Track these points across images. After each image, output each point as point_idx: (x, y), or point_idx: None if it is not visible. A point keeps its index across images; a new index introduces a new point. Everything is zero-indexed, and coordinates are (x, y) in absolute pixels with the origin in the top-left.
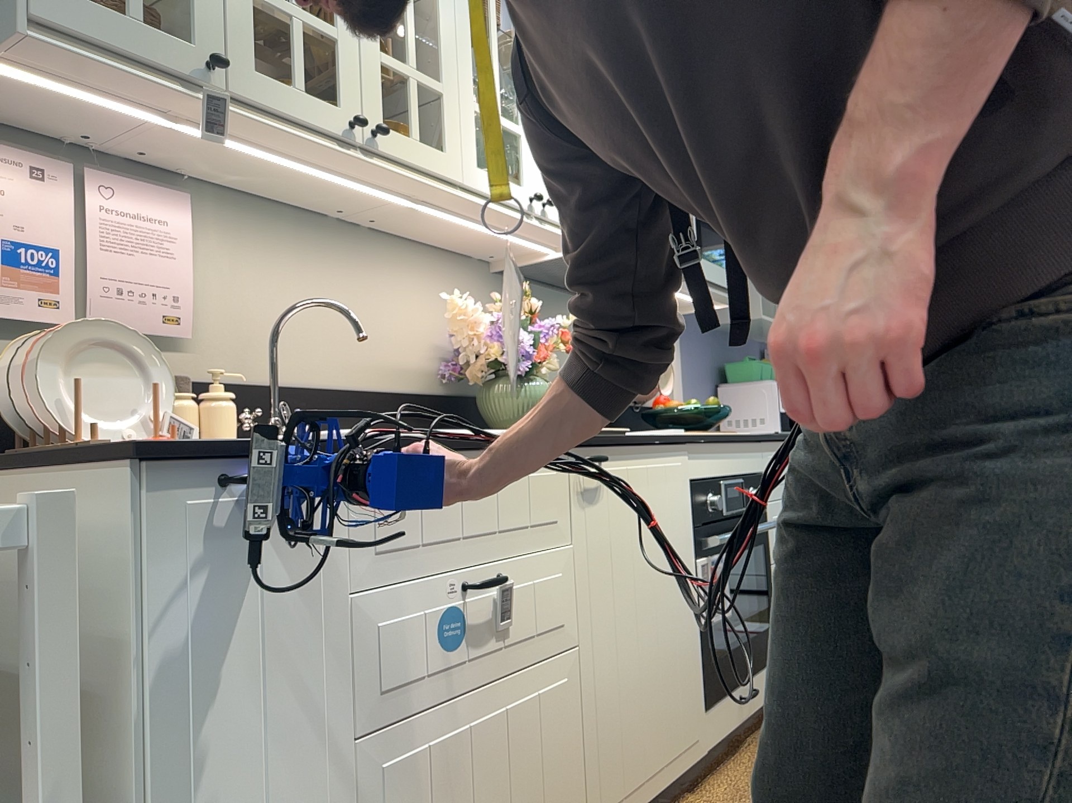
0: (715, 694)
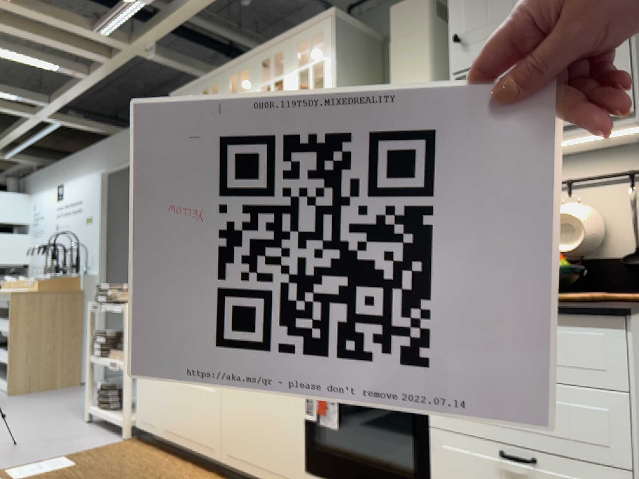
0: (317, 470)
